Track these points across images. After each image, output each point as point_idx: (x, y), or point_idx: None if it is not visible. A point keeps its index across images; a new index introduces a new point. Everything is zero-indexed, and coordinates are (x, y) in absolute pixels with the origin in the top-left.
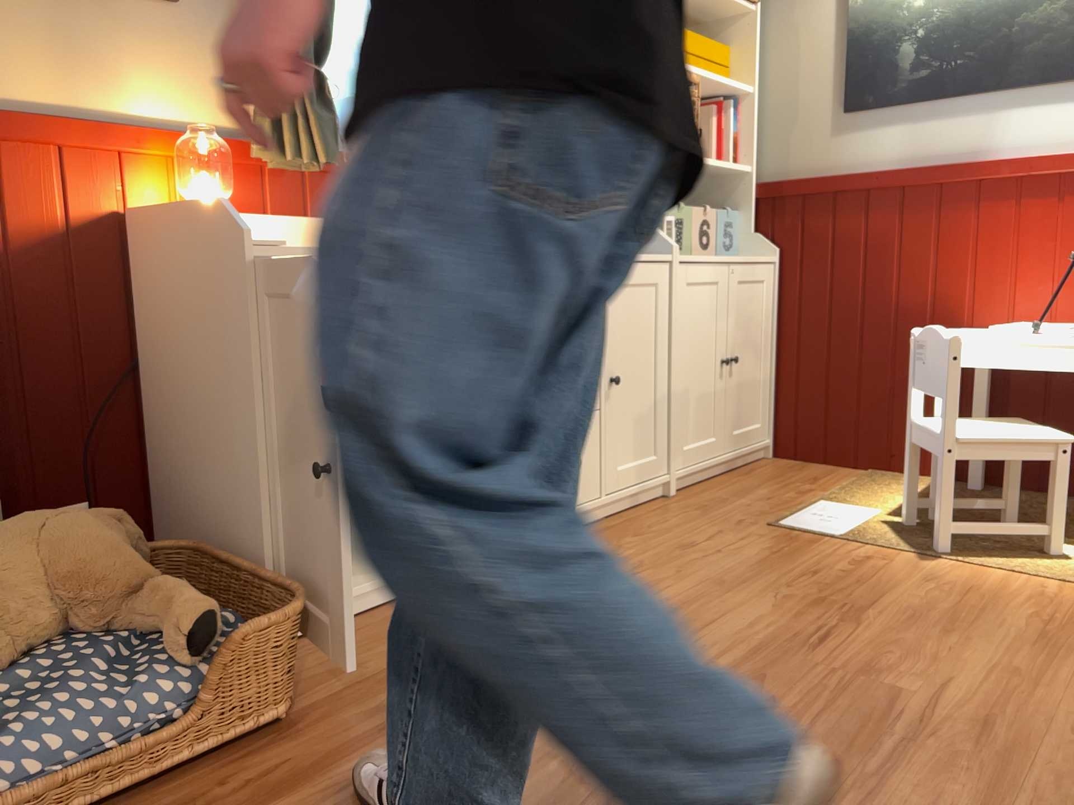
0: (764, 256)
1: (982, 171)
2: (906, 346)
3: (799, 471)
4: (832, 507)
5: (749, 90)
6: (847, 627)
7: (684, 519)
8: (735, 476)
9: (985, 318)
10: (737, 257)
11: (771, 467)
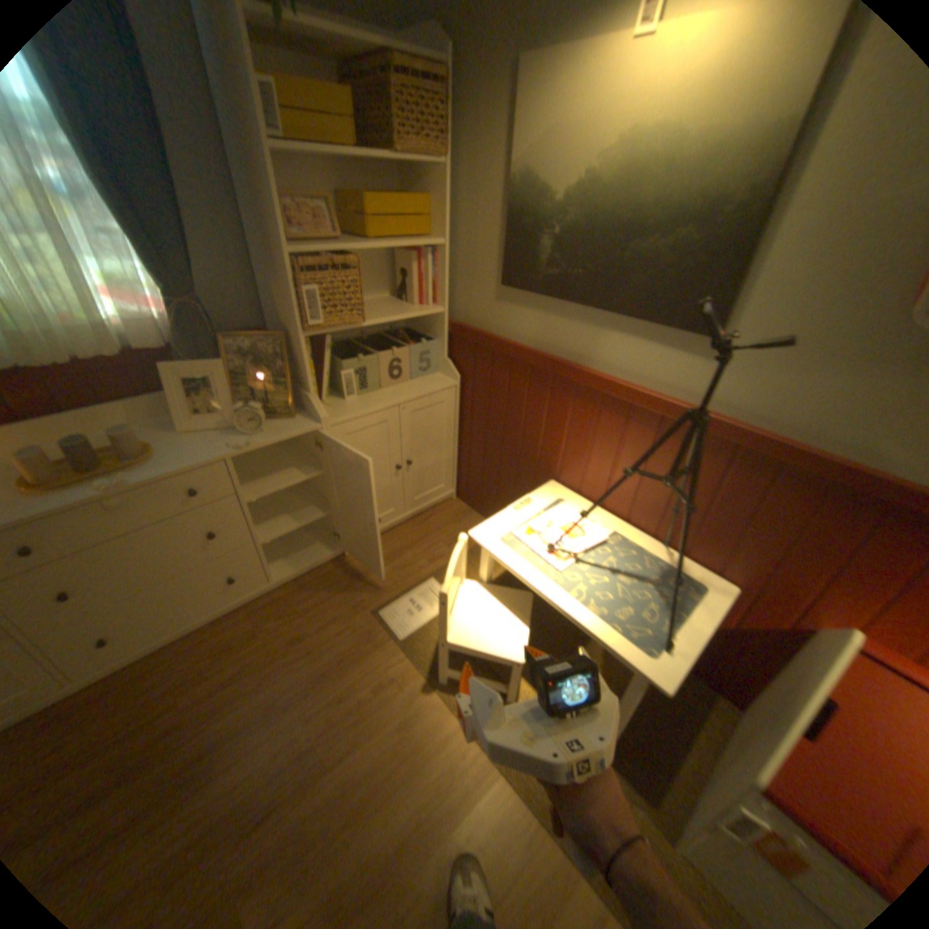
0: (448, 381)
1: (579, 377)
2: (522, 474)
3: (456, 524)
4: (430, 591)
5: (438, 244)
6: (291, 802)
7: (327, 594)
8: (410, 526)
9: (567, 480)
10: (414, 392)
11: (443, 515)
